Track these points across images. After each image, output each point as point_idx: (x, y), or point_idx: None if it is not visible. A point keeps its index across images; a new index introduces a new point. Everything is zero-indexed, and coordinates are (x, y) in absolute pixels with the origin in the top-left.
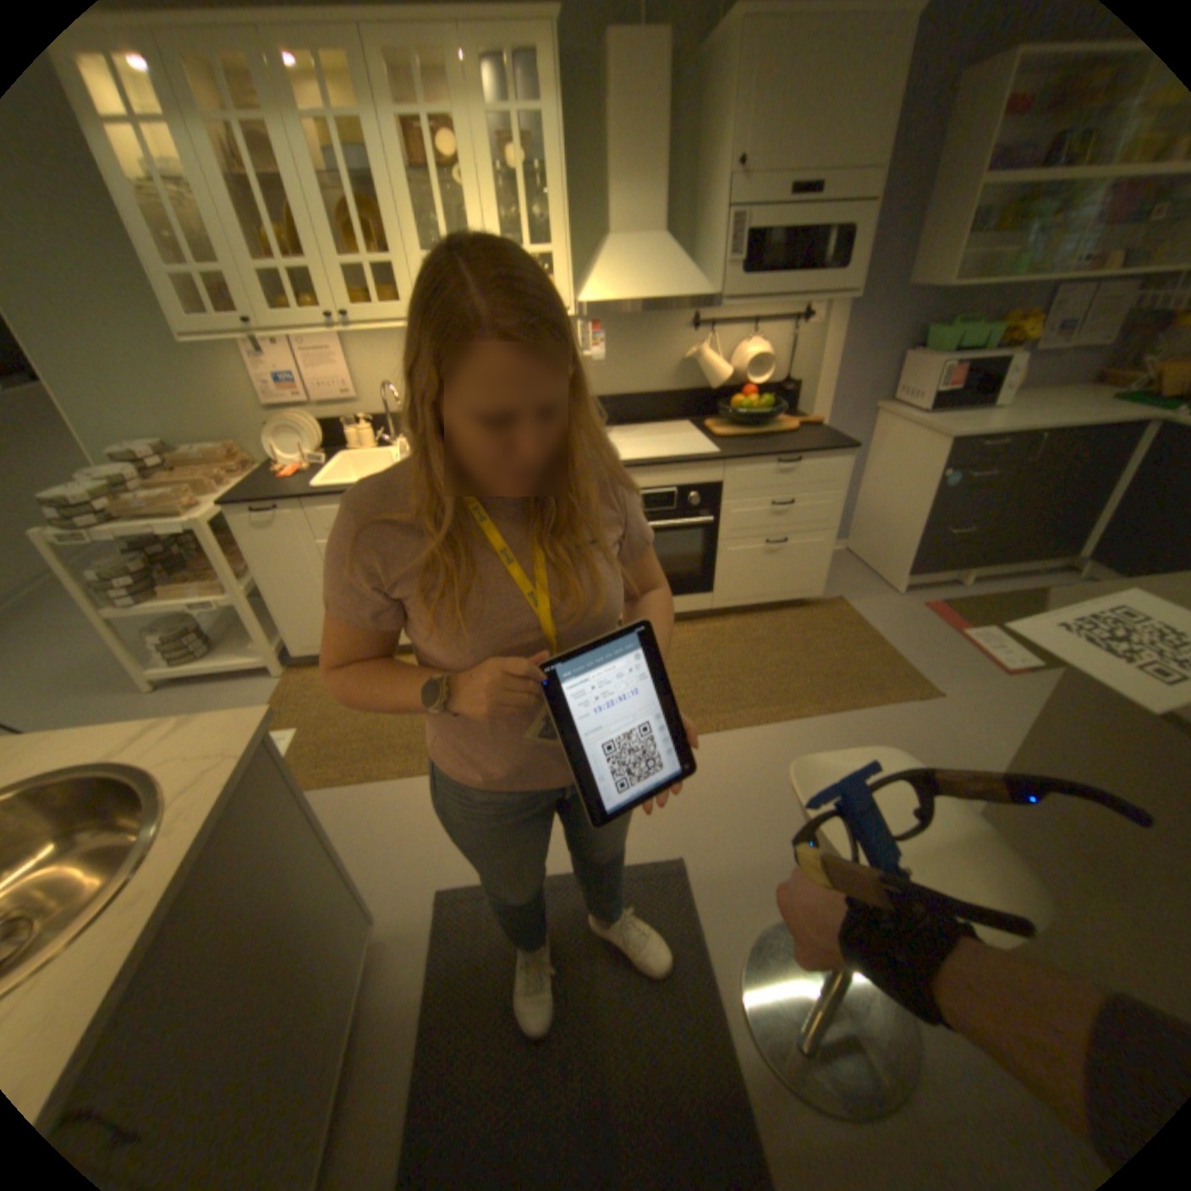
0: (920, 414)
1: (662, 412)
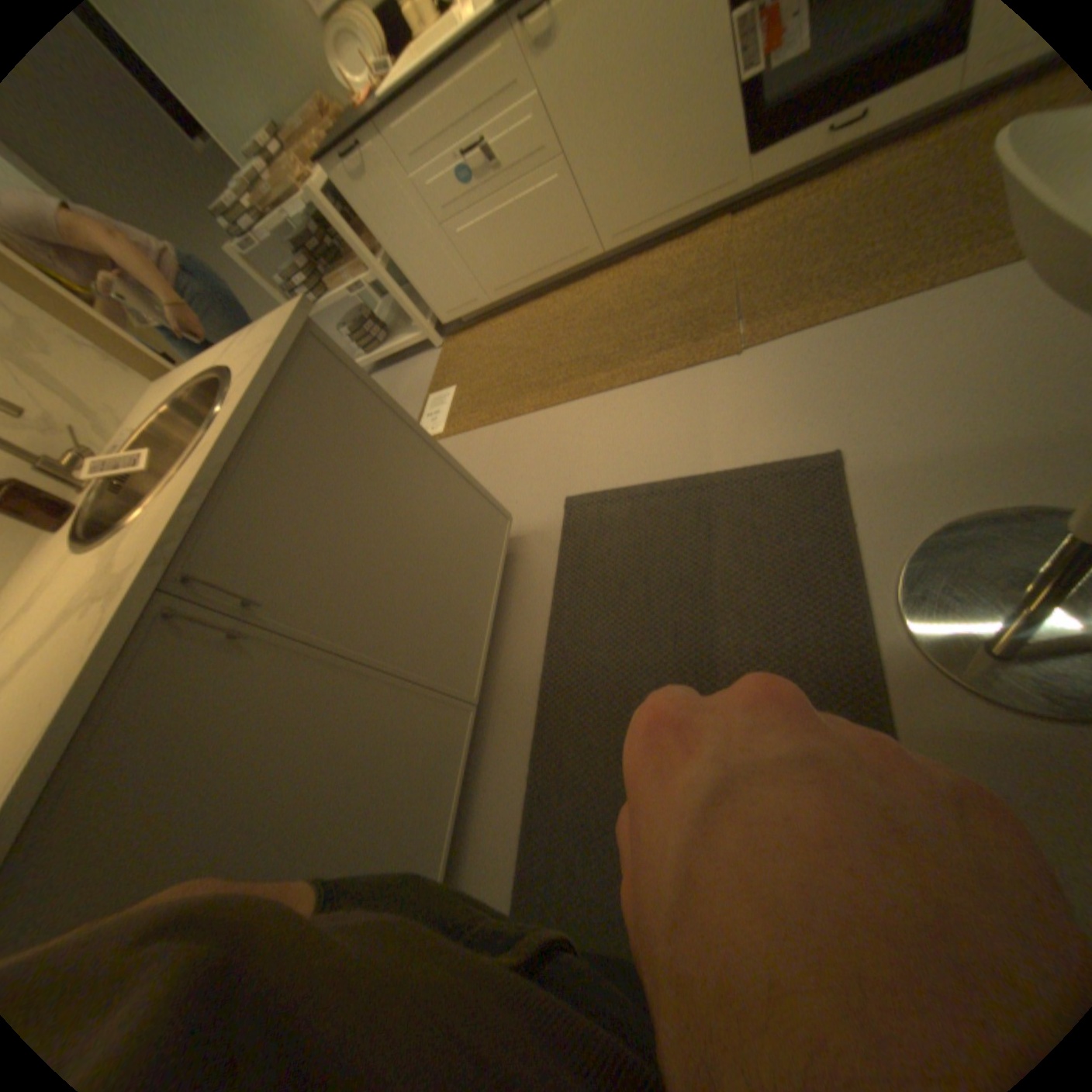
0: None
1: None
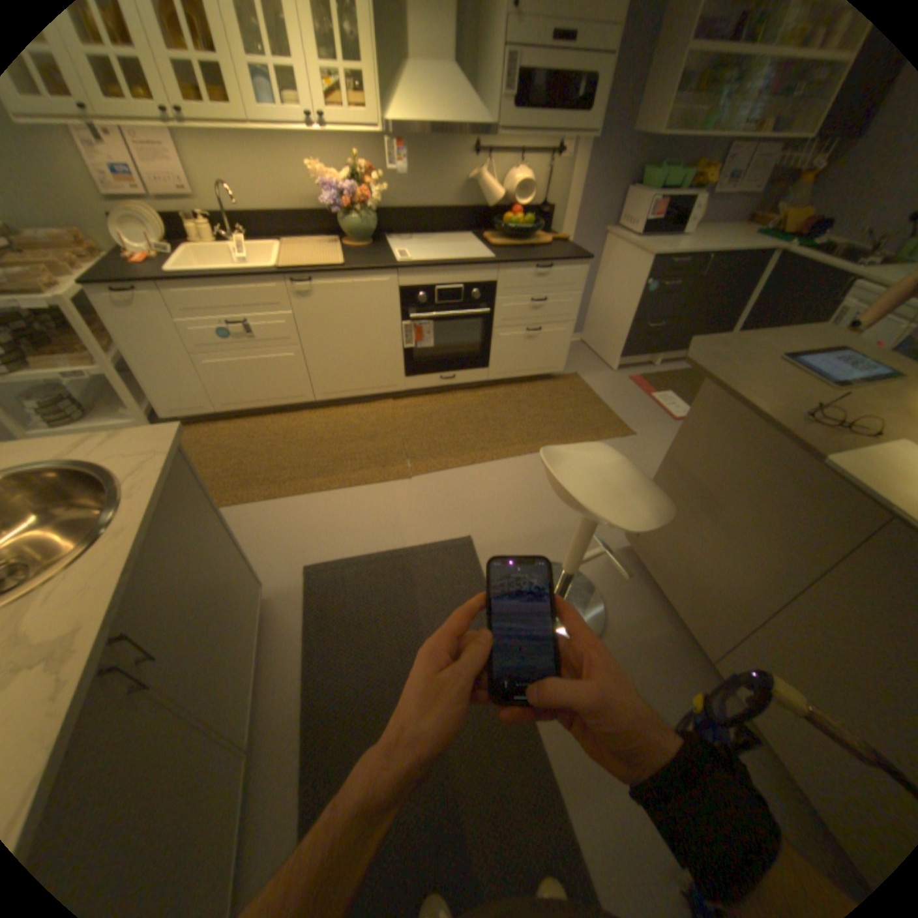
0: (634, 237)
1: (451, 224)
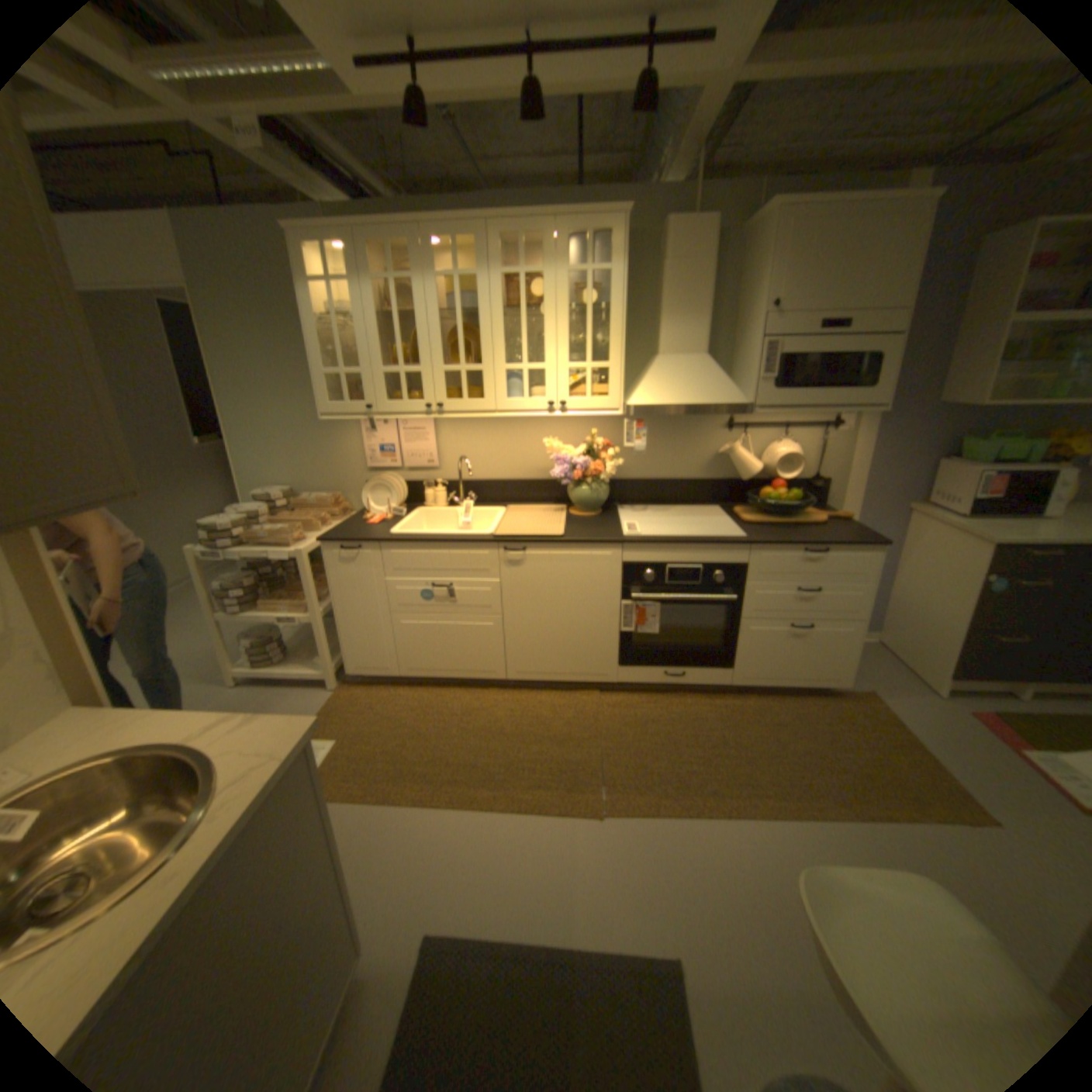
0: (957, 518)
1: (695, 496)
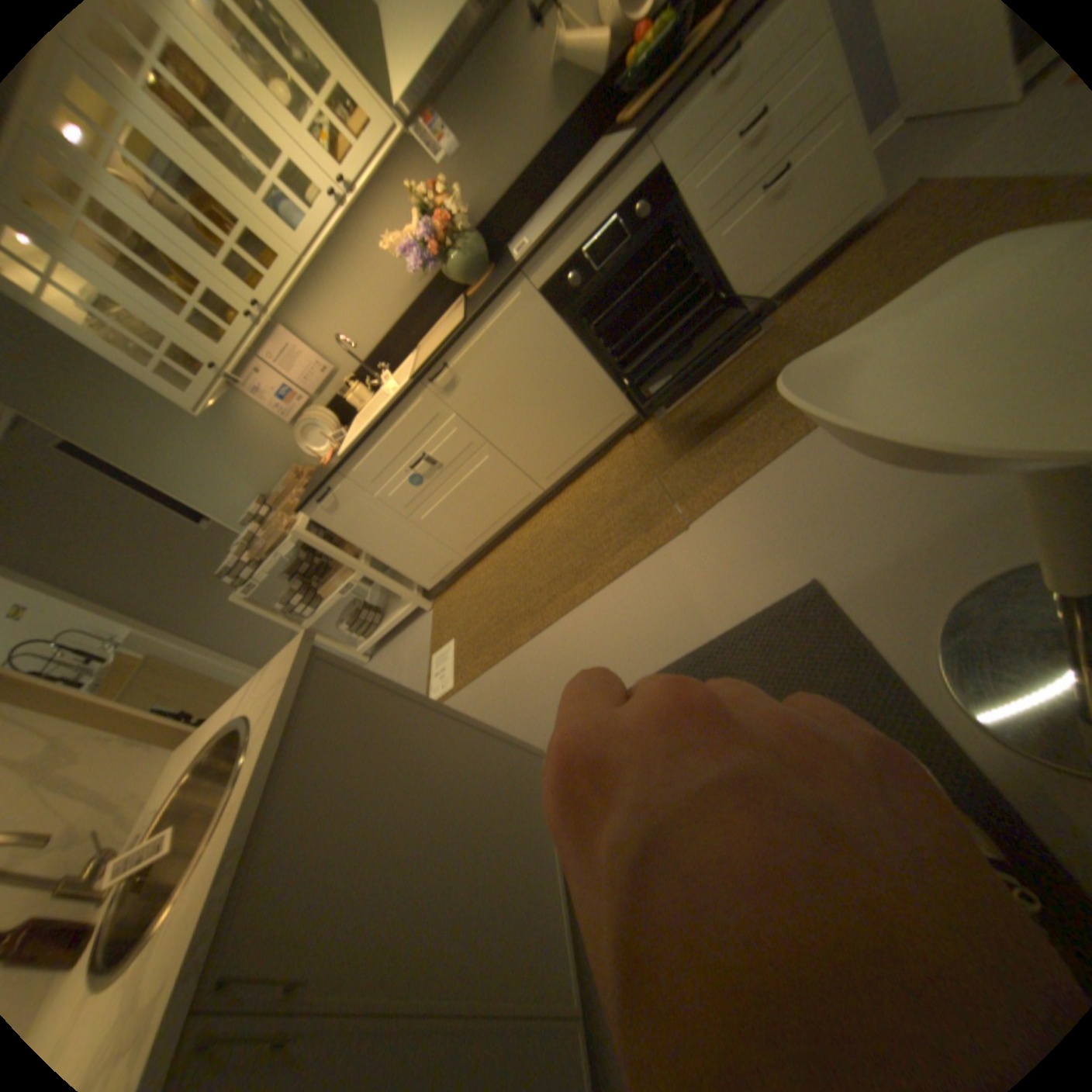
0: None
1: (571, 151)
